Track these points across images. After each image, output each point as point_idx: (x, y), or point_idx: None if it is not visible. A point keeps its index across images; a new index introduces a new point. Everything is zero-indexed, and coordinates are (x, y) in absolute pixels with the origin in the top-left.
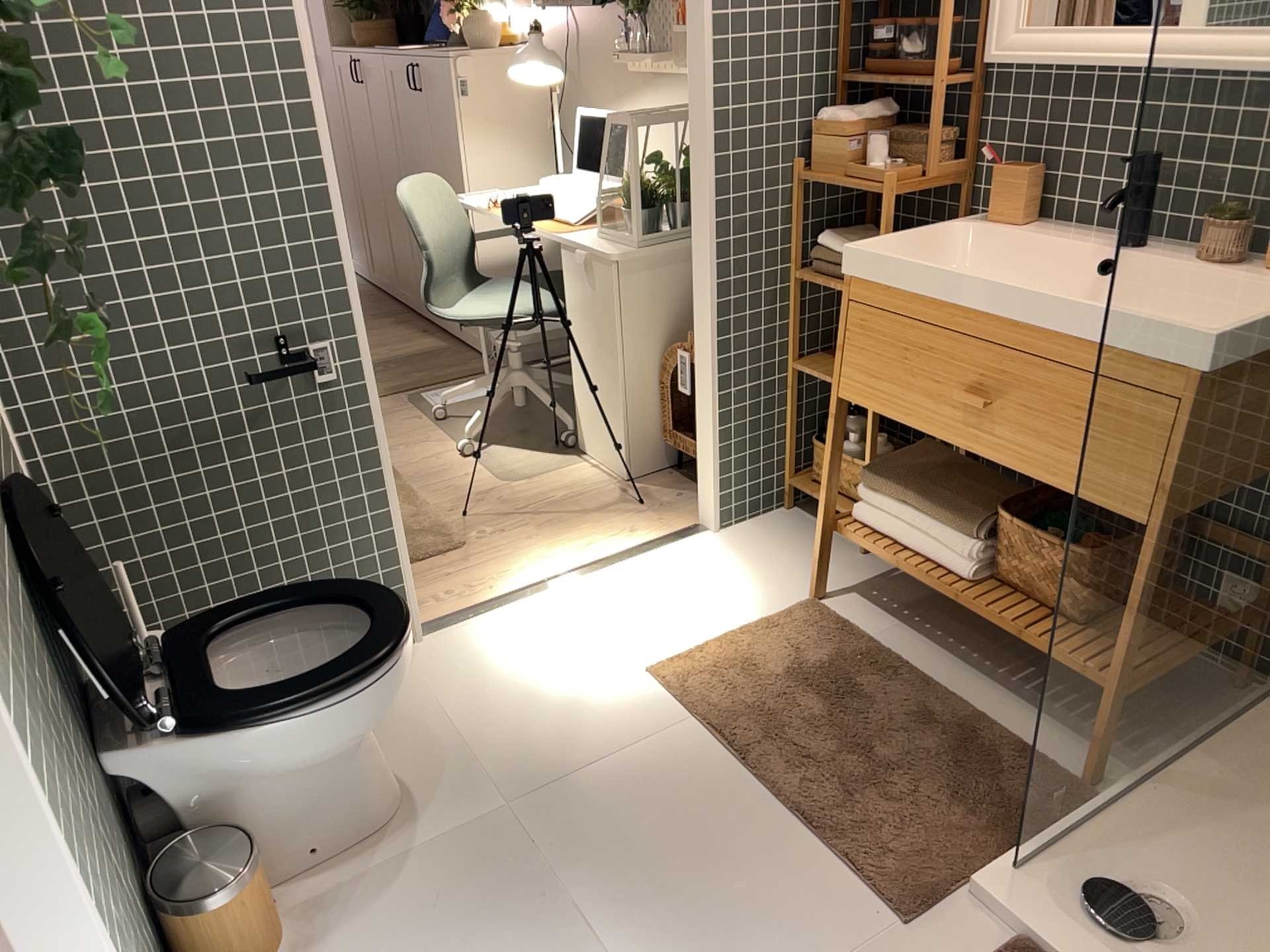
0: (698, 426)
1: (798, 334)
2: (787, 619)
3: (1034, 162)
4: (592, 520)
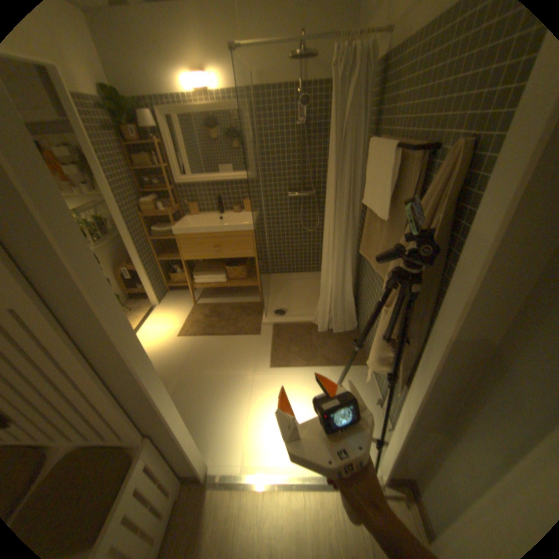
0: (141, 283)
1: (155, 252)
2: (193, 310)
3: (193, 201)
4: None
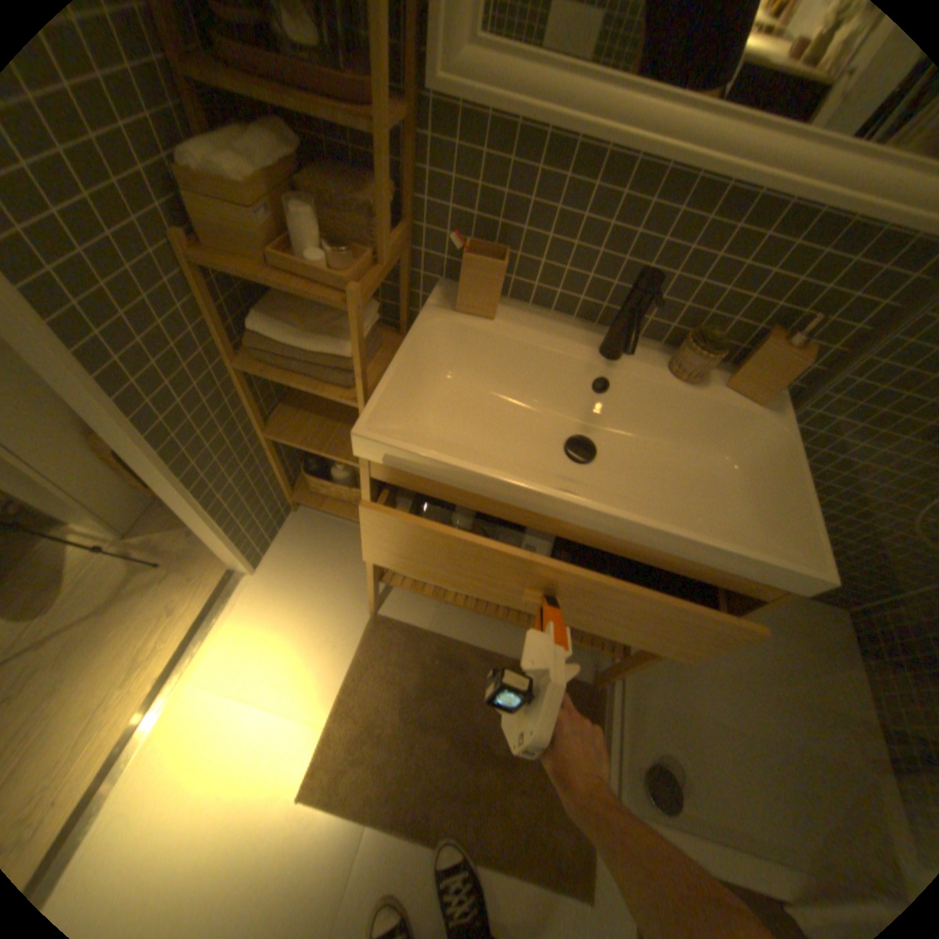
0: (193, 530)
1: (262, 419)
2: (369, 655)
3: (493, 233)
4: (115, 621)
